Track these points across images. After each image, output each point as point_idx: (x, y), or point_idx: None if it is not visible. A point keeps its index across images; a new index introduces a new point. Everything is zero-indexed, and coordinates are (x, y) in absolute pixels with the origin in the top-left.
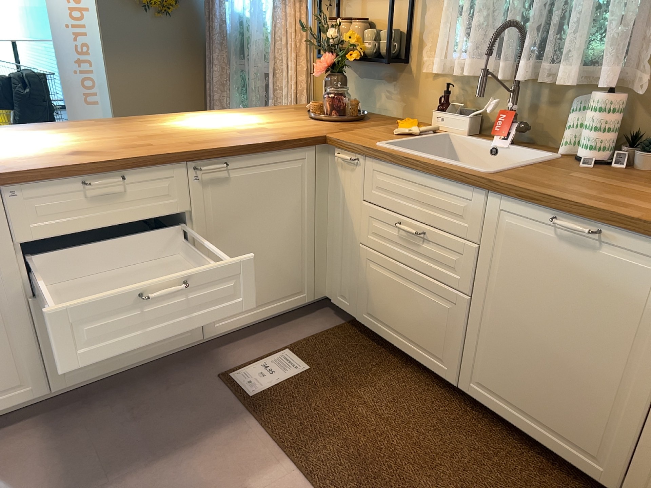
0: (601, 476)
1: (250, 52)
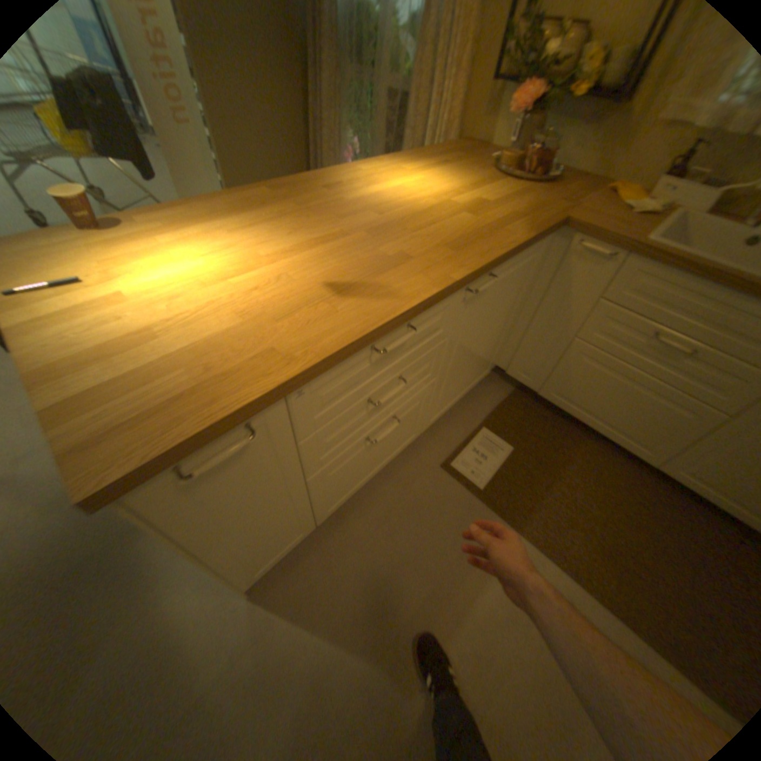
0: None
1: (375, 56)
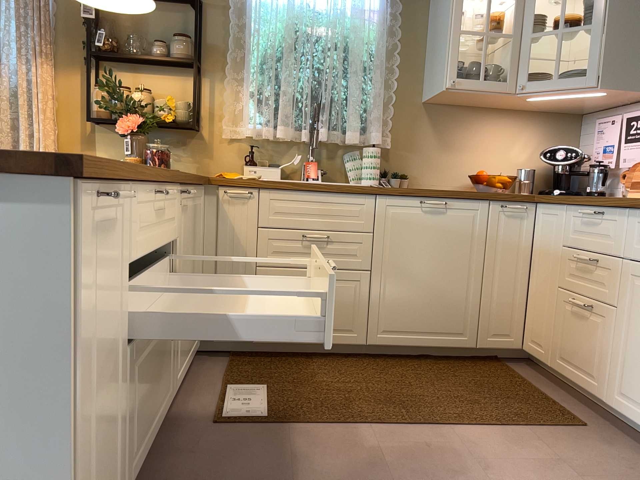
0: (467, 343)
1: None
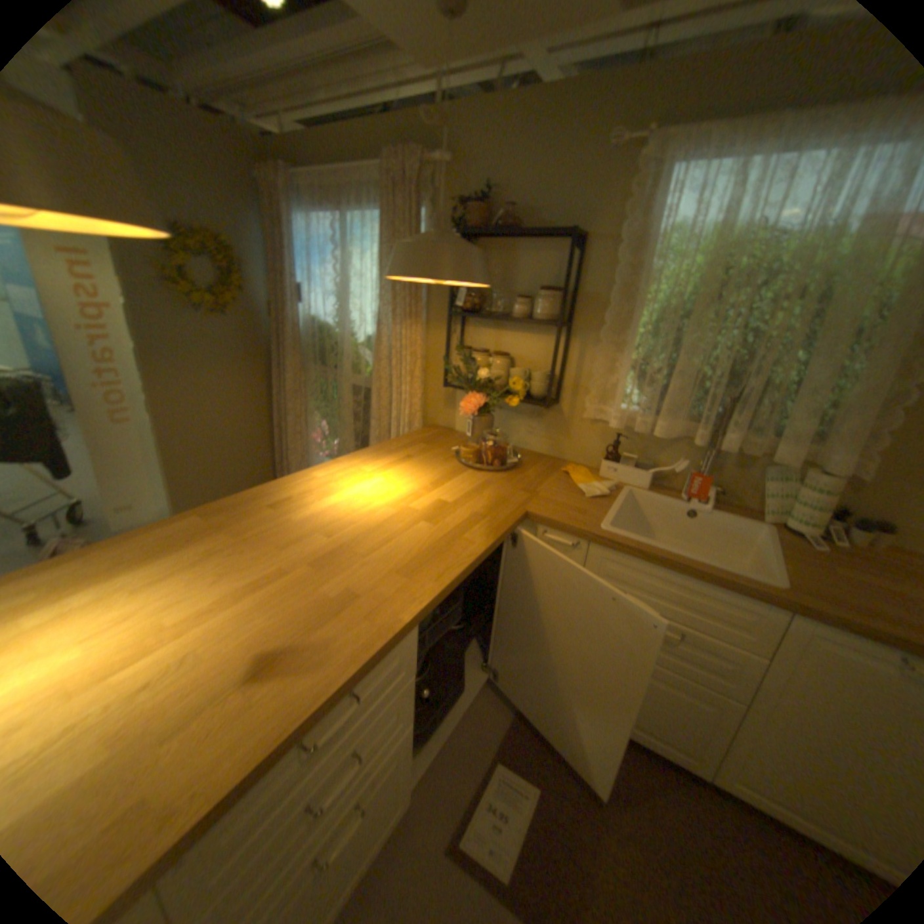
0: None
1: (337, 363)
